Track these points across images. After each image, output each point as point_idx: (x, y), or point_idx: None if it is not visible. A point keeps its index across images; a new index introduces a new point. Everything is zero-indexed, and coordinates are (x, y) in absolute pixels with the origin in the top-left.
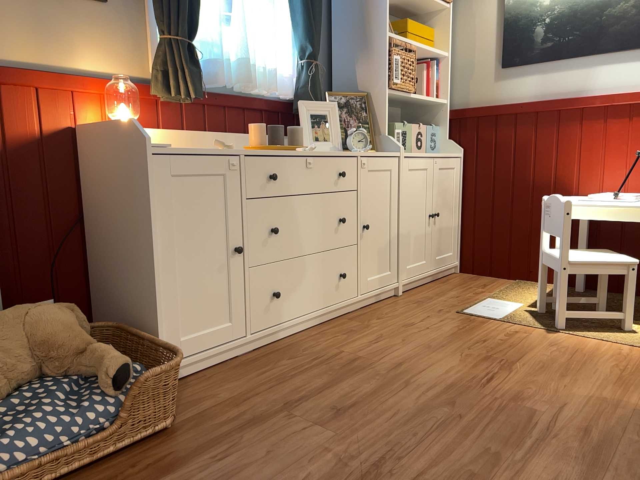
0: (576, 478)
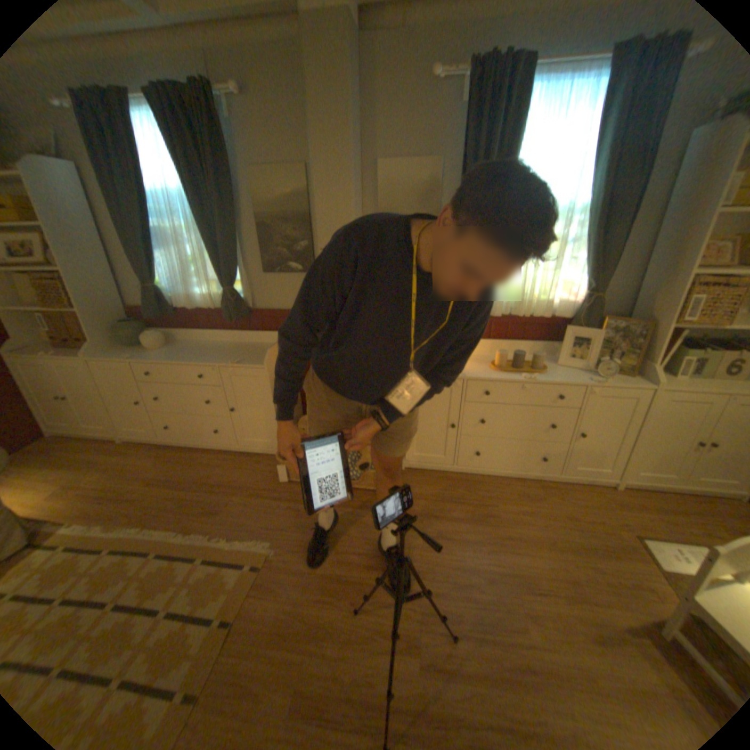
0: (472, 673)
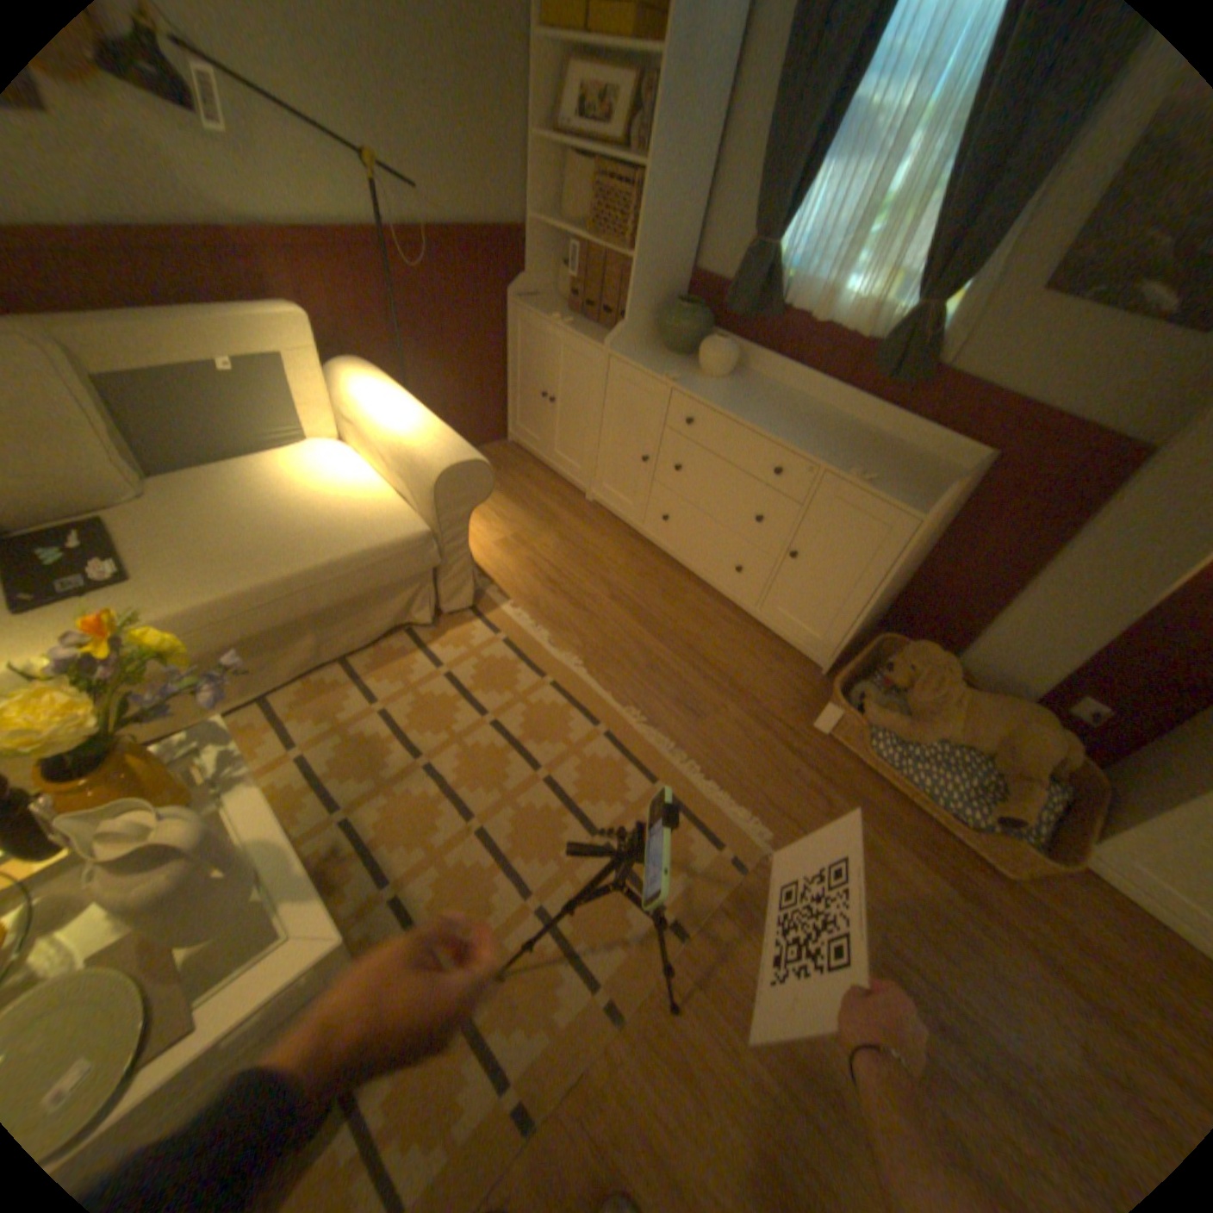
0: None
